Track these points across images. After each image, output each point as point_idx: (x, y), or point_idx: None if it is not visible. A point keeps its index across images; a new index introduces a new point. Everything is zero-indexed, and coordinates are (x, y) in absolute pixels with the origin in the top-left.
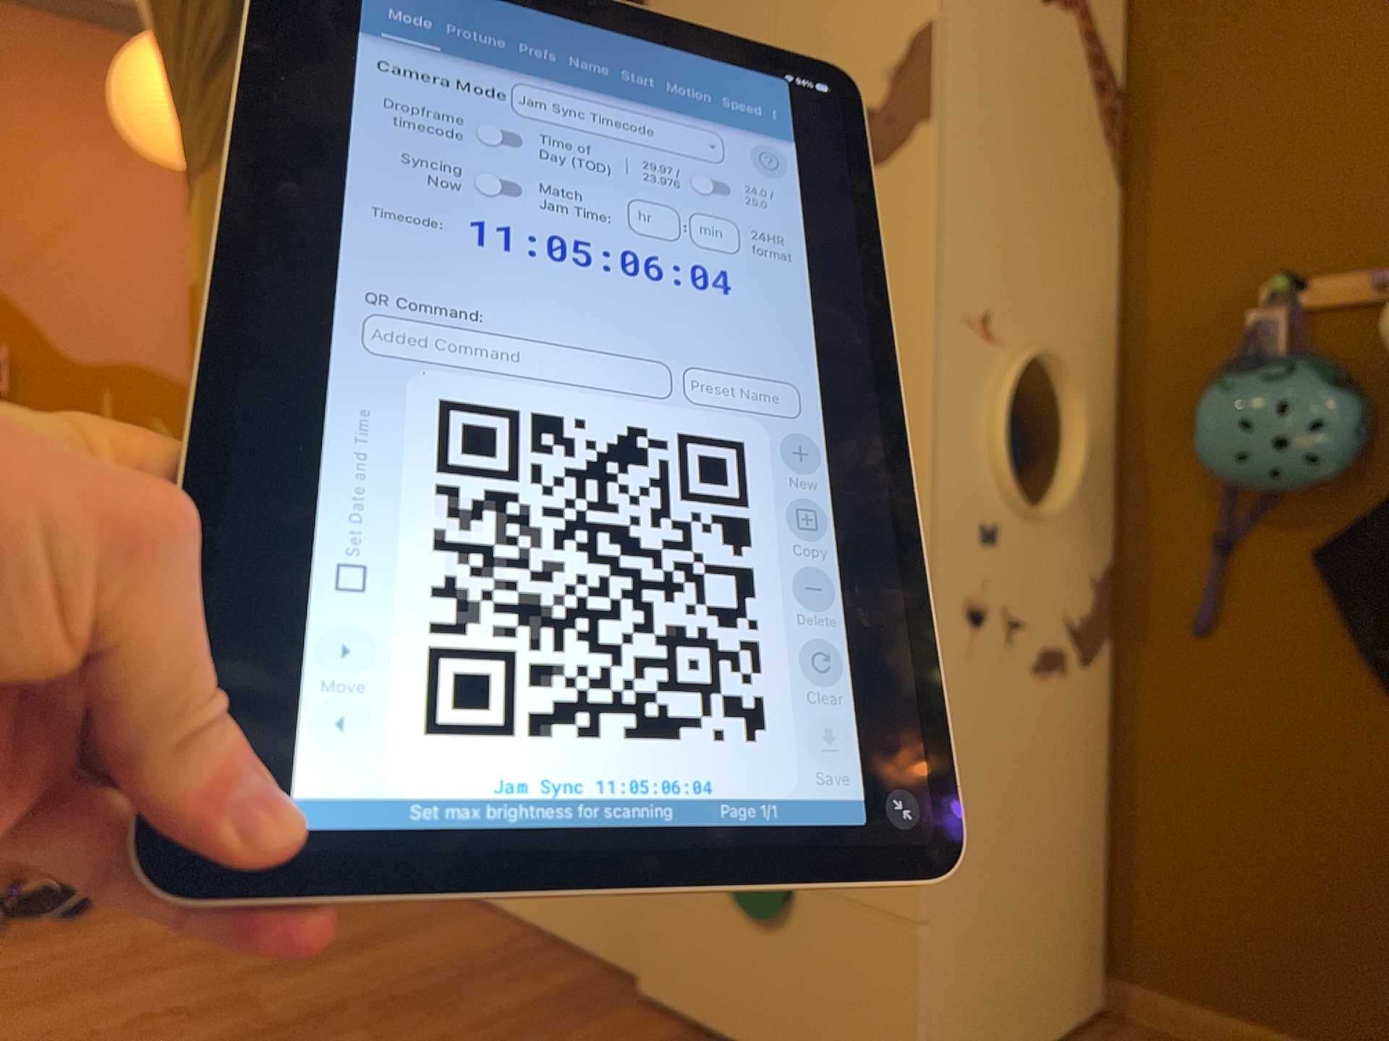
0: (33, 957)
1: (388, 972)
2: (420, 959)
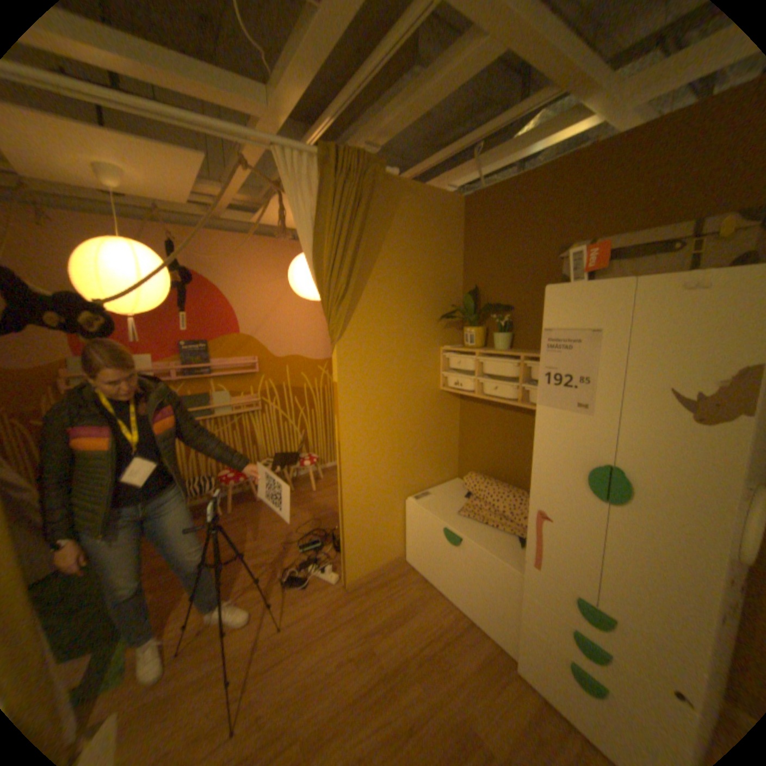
0: (299, 614)
1: (419, 637)
2: (428, 630)
